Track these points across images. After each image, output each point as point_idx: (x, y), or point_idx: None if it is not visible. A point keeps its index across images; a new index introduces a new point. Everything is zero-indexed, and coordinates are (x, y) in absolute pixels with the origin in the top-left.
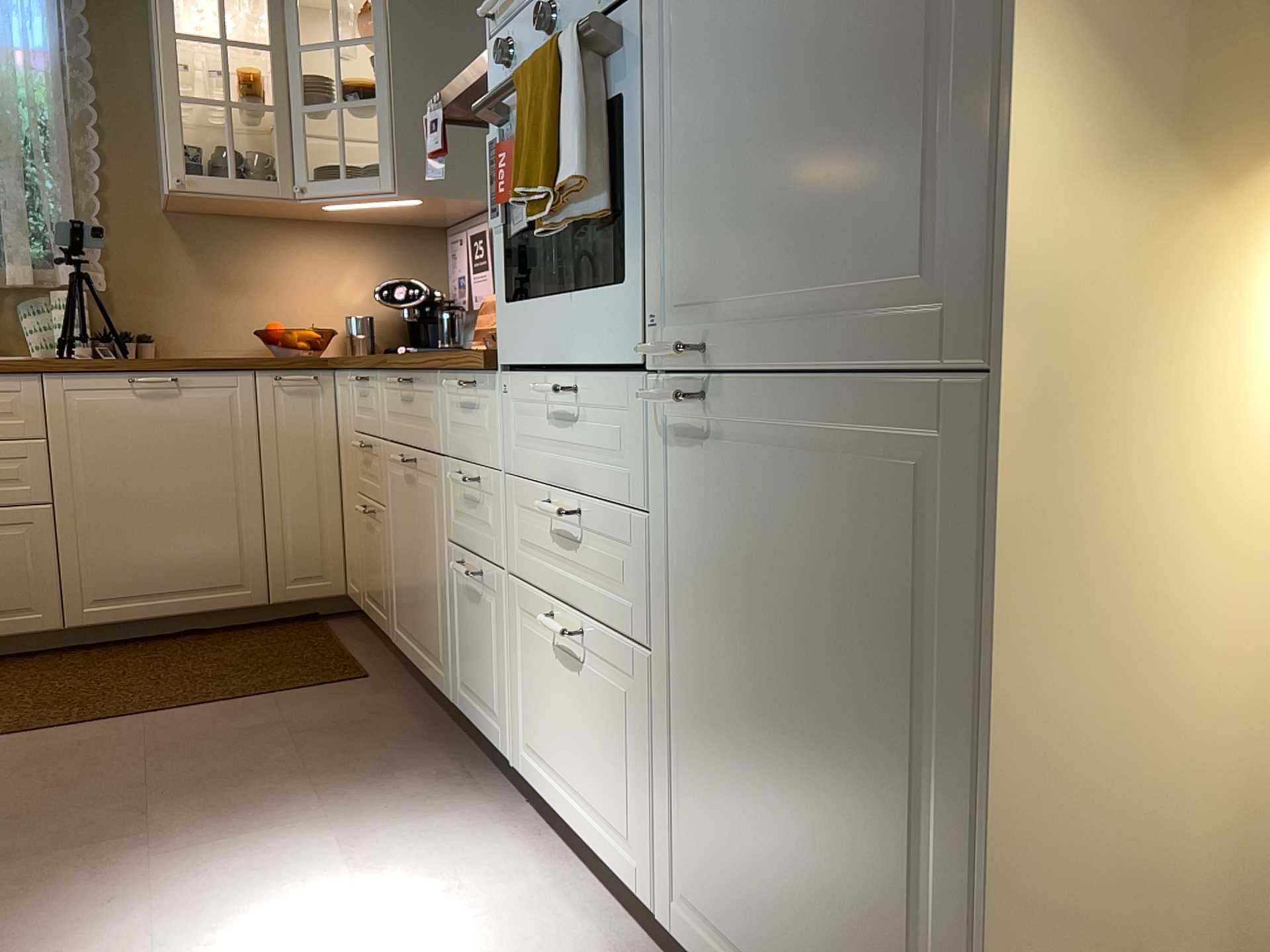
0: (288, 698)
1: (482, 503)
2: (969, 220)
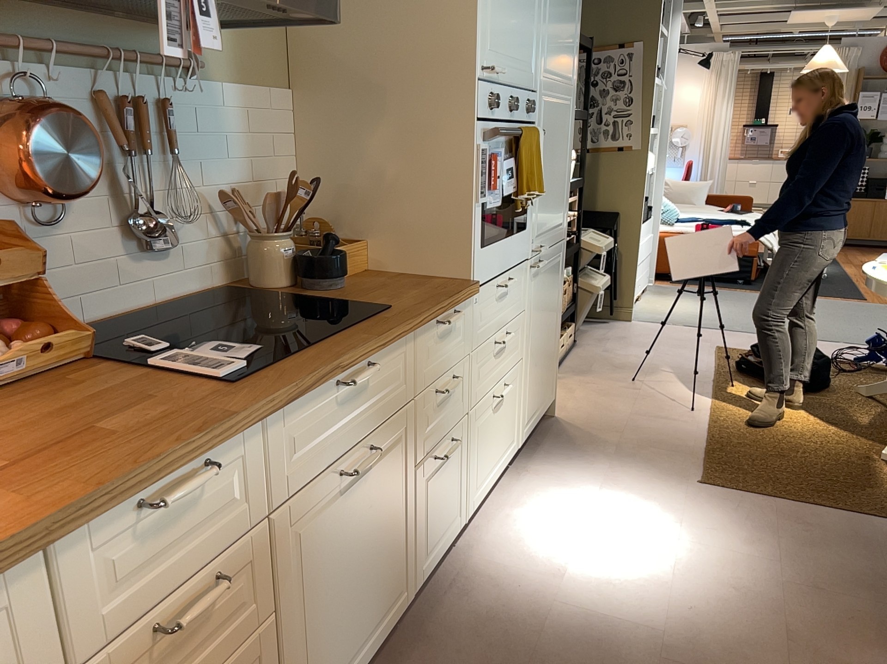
0: None
1: (451, 392)
2: (565, 211)
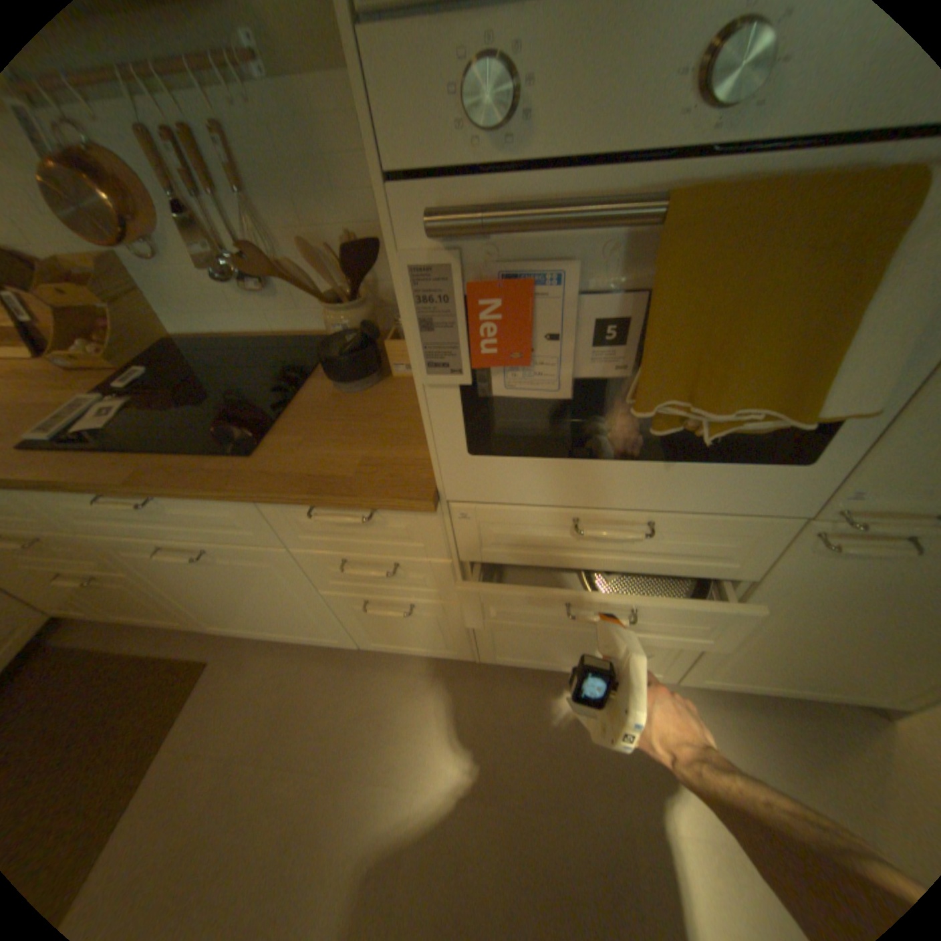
0: (178, 739)
1: (400, 574)
2: None
